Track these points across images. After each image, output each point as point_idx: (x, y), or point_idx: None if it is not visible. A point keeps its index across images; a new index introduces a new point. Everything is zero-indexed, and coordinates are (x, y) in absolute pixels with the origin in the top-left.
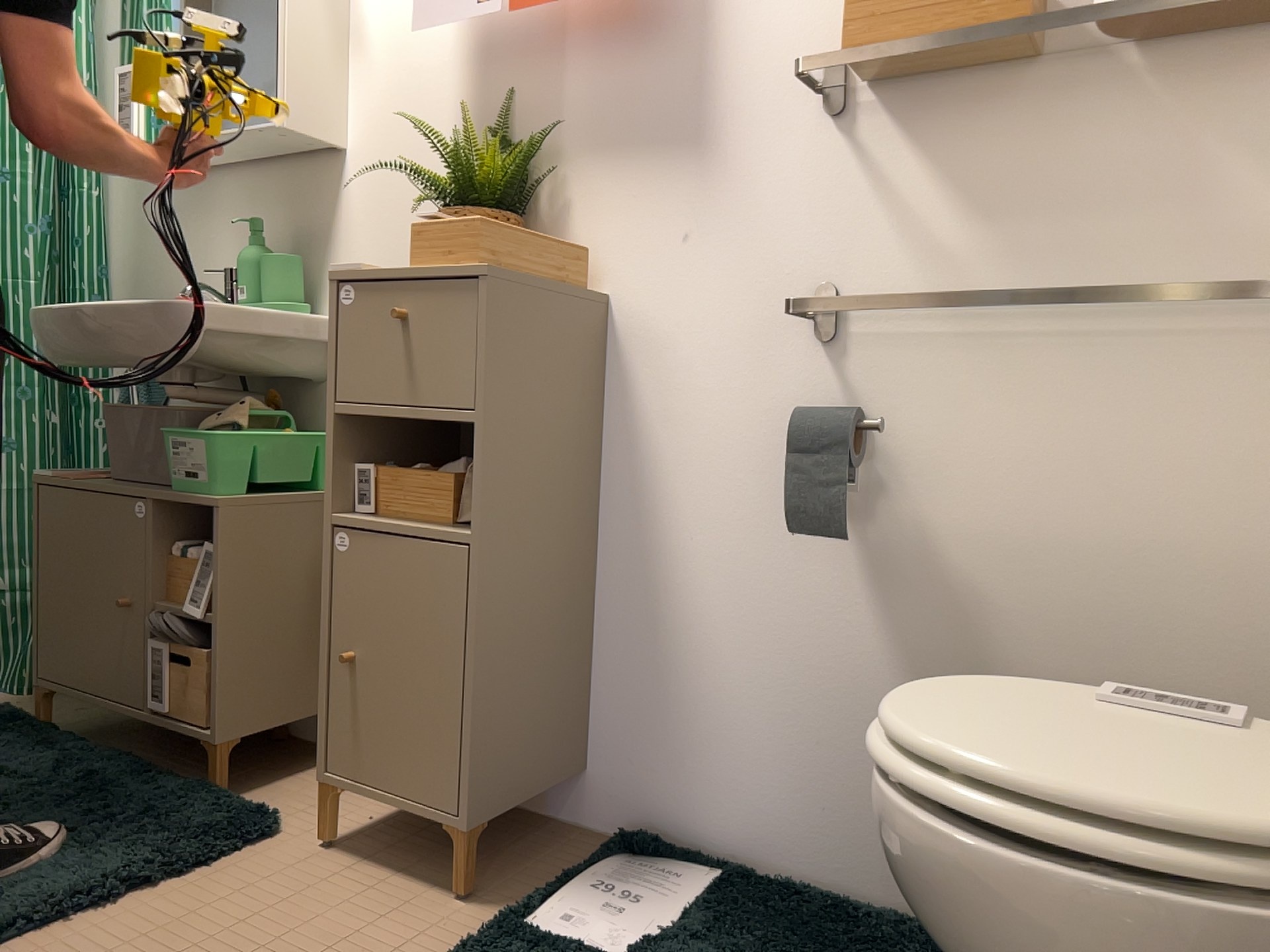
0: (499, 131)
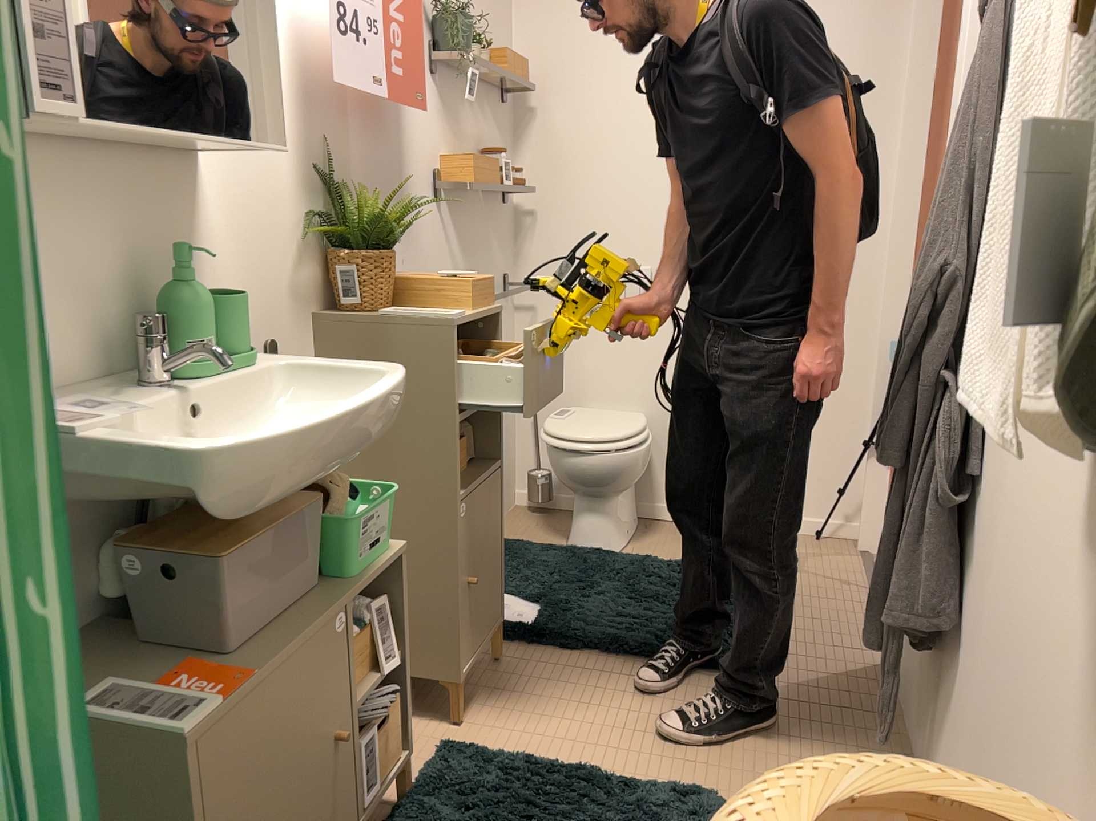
0: (322, 168)
